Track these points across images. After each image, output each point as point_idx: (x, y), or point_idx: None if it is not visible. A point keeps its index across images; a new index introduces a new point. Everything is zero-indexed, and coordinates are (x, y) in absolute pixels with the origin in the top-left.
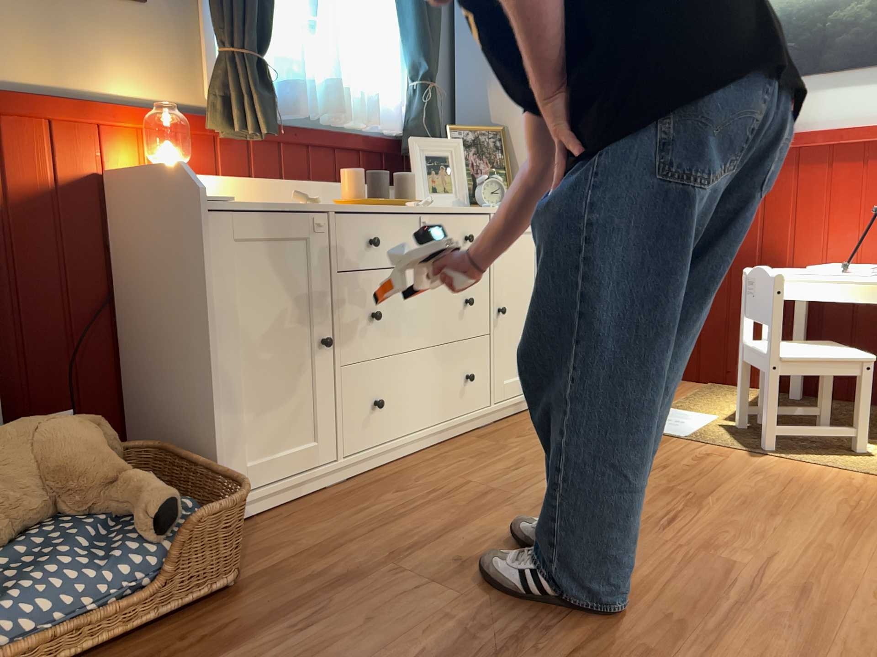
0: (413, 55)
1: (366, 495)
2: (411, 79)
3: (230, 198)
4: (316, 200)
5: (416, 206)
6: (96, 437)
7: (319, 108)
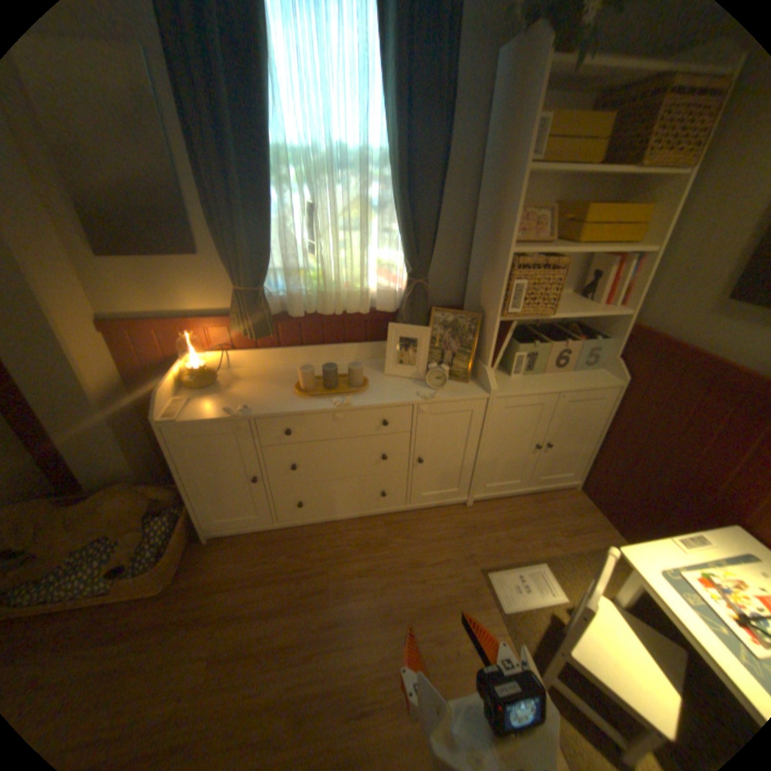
0: (404, 257)
1: (277, 550)
2: (406, 272)
3: (176, 418)
4: (245, 410)
5: (335, 405)
6: (131, 507)
7: (320, 305)
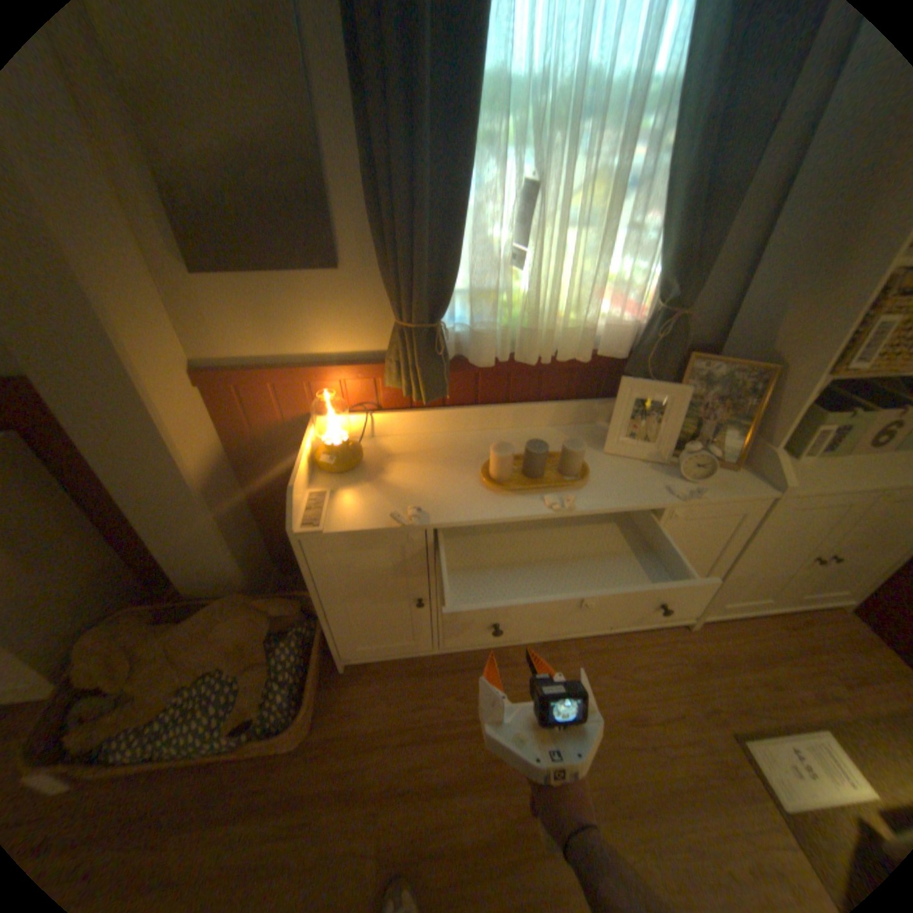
0: (668, 271)
1: (440, 687)
2: (661, 295)
3: (323, 527)
4: (420, 515)
5: (551, 508)
6: (251, 632)
7: (517, 347)
